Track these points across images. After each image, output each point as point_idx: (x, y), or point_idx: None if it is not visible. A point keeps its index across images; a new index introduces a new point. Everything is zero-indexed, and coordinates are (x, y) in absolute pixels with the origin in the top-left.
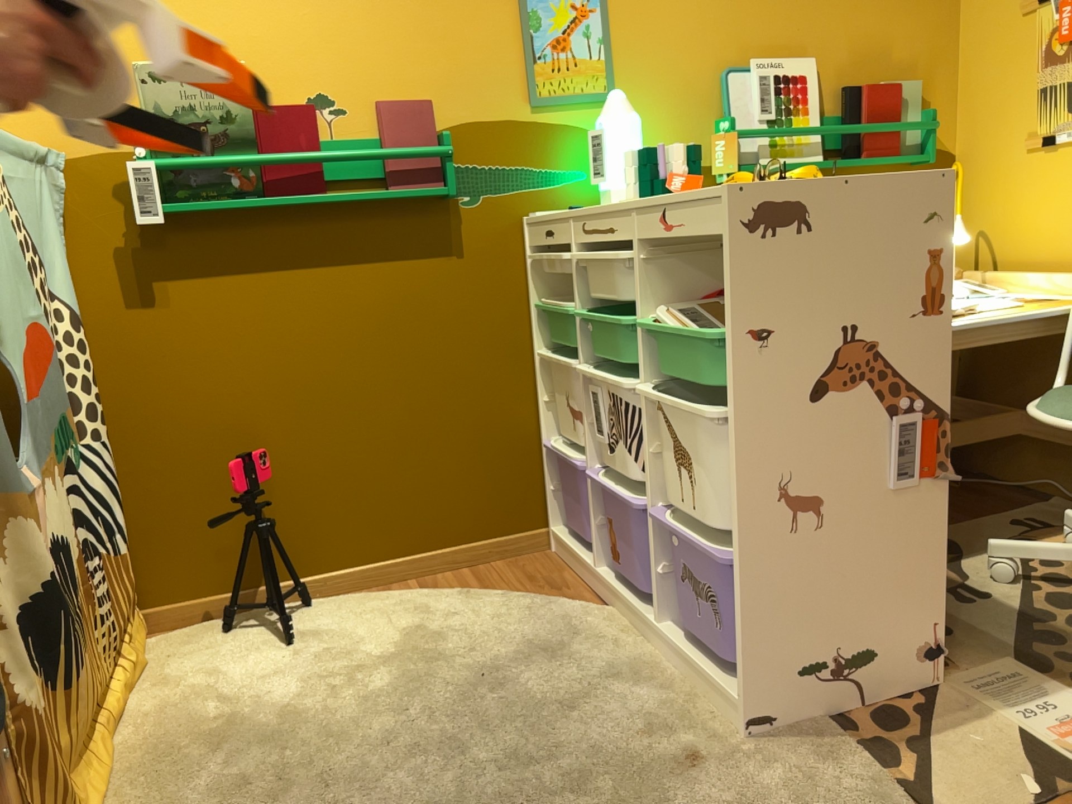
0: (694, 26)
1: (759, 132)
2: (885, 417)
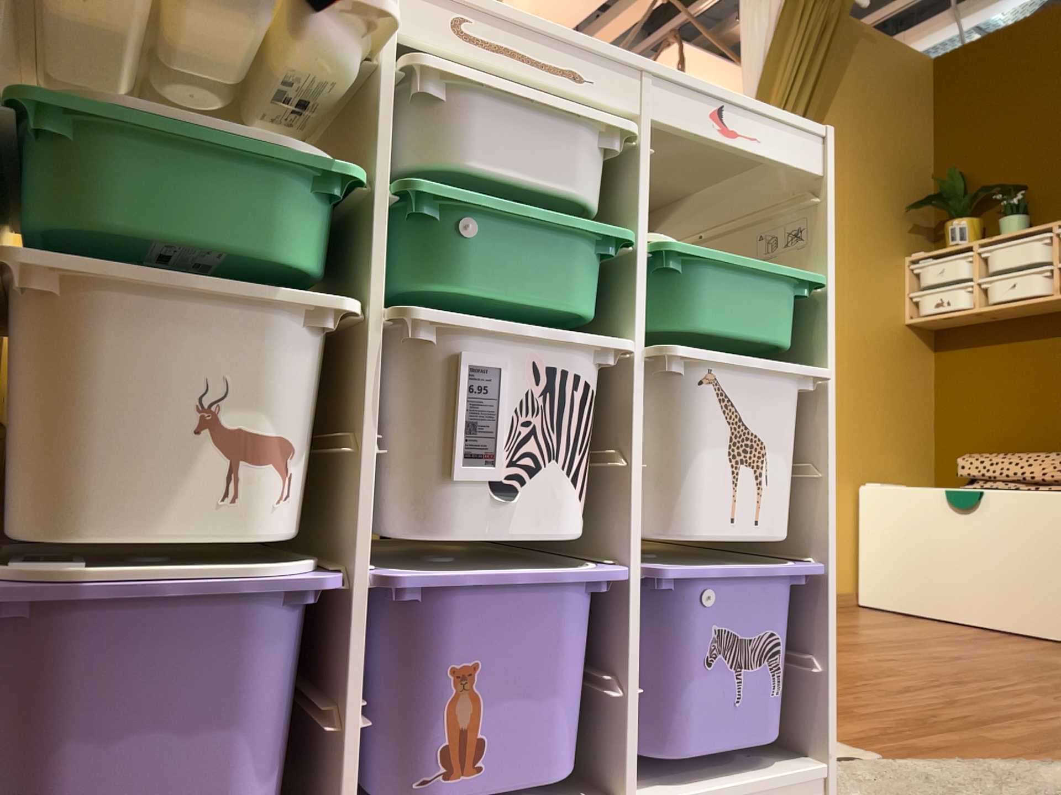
0: None
1: None
2: None
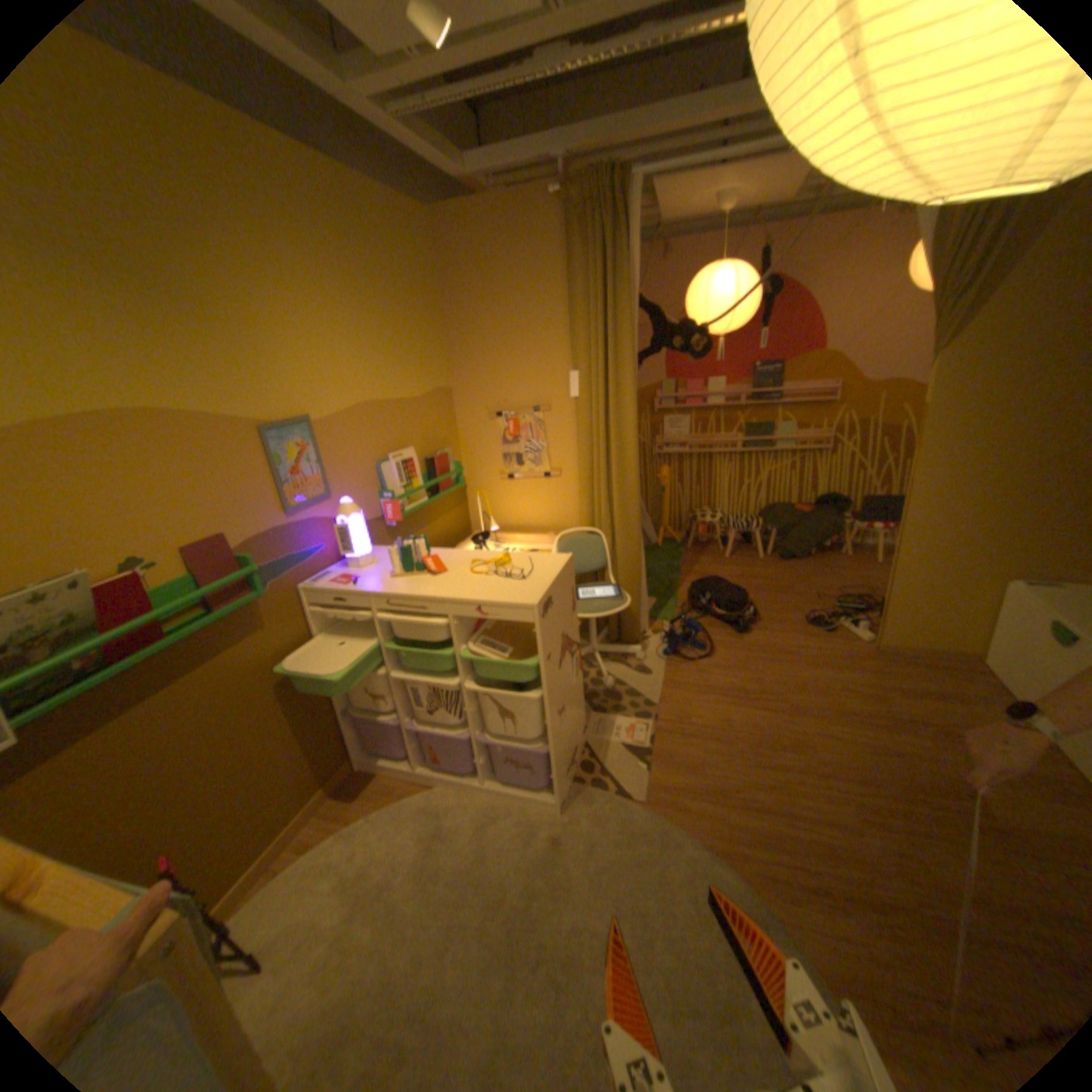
0: (359, 441)
1: (405, 496)
2: (570, 658)
